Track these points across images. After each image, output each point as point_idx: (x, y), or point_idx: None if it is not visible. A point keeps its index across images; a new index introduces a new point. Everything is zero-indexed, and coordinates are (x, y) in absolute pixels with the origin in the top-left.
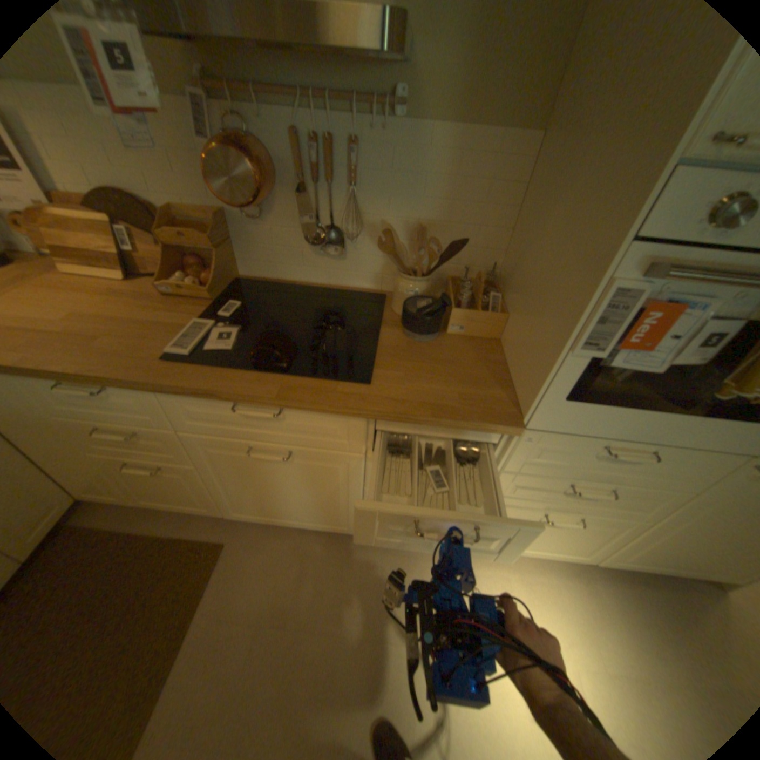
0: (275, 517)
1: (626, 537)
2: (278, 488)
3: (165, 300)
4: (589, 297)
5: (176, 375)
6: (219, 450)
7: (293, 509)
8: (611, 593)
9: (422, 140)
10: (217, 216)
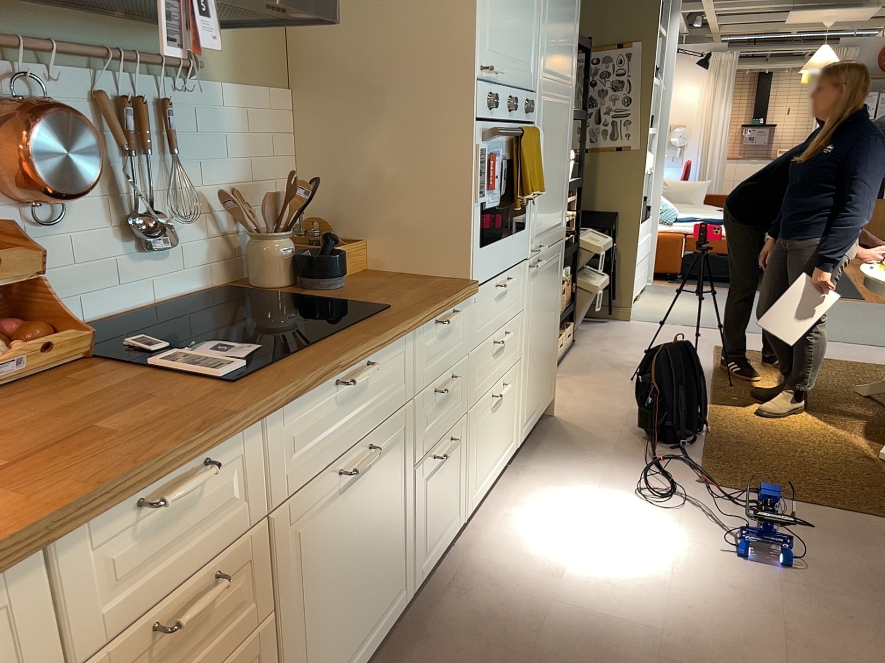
0: (347, 658)
1: (518, 388)
2: (356, 554)
3: (24, 387)
4: (471, 163)
5: (283, 374)
6: (309, 515)
7: (365, 599)
8: (537, 462)
9: (222, 104)
10: (15, 230)
